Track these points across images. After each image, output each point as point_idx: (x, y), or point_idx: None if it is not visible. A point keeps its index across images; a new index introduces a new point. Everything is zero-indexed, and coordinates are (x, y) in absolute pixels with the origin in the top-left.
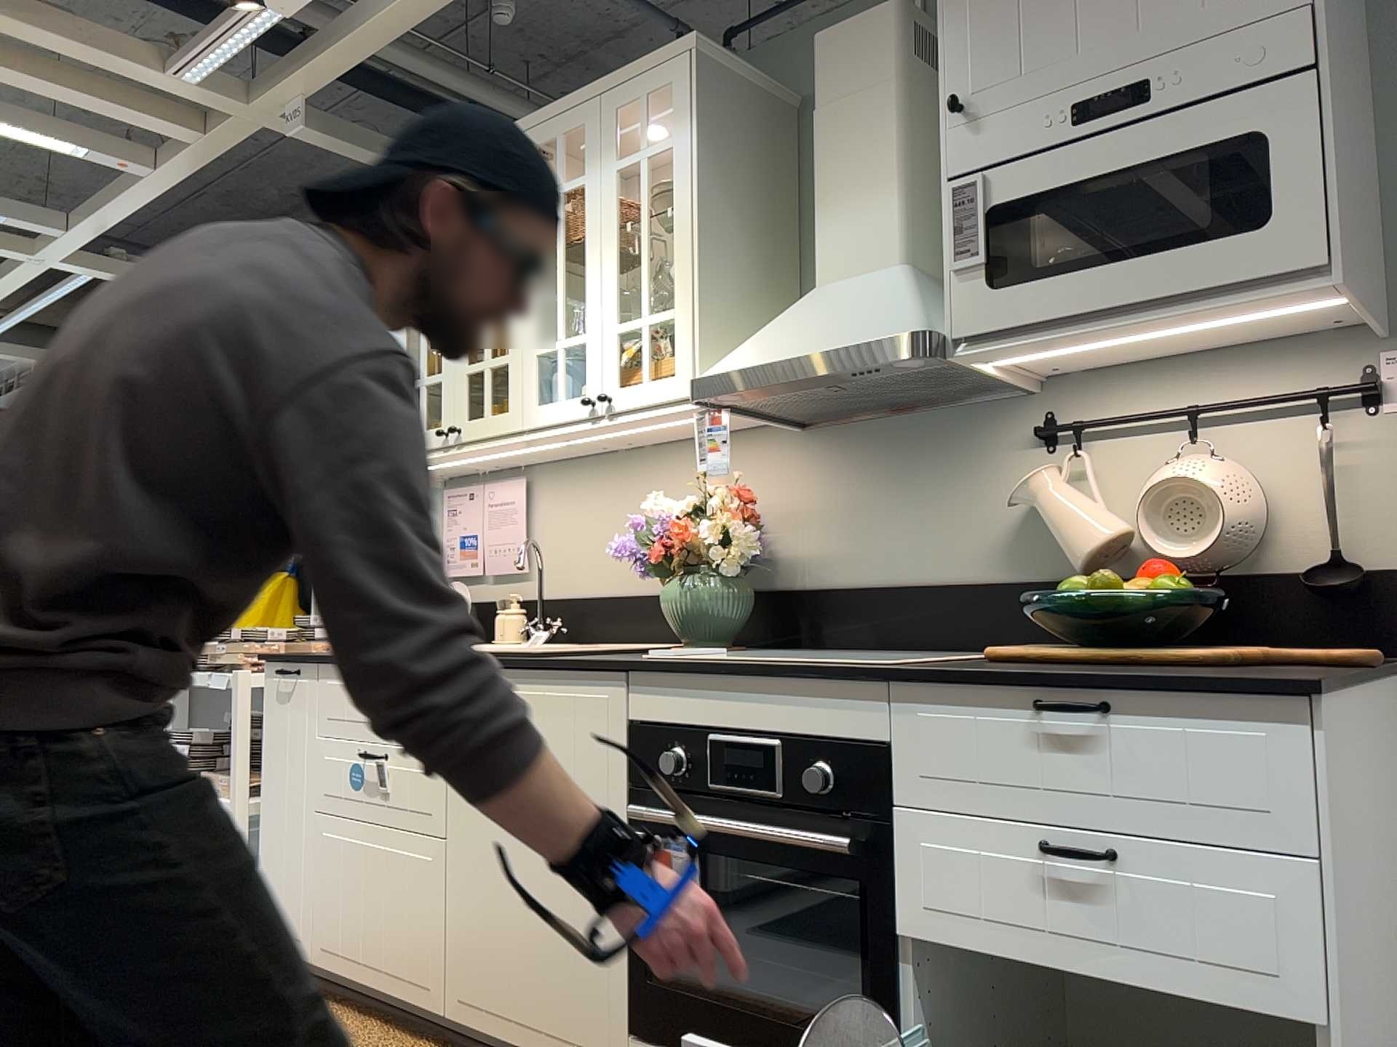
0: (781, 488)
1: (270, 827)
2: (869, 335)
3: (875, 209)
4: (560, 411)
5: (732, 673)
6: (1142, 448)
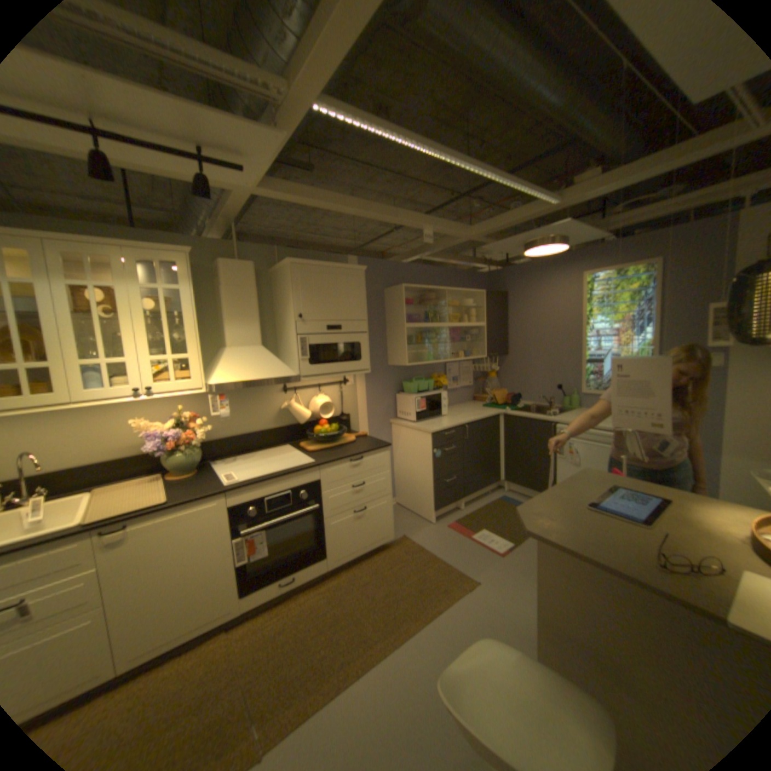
0: (190, 408)
1: None
2: (281, 374)
3: (252, 327)
4: (111, 393)
5: (274, 478)
6: (307, 392)
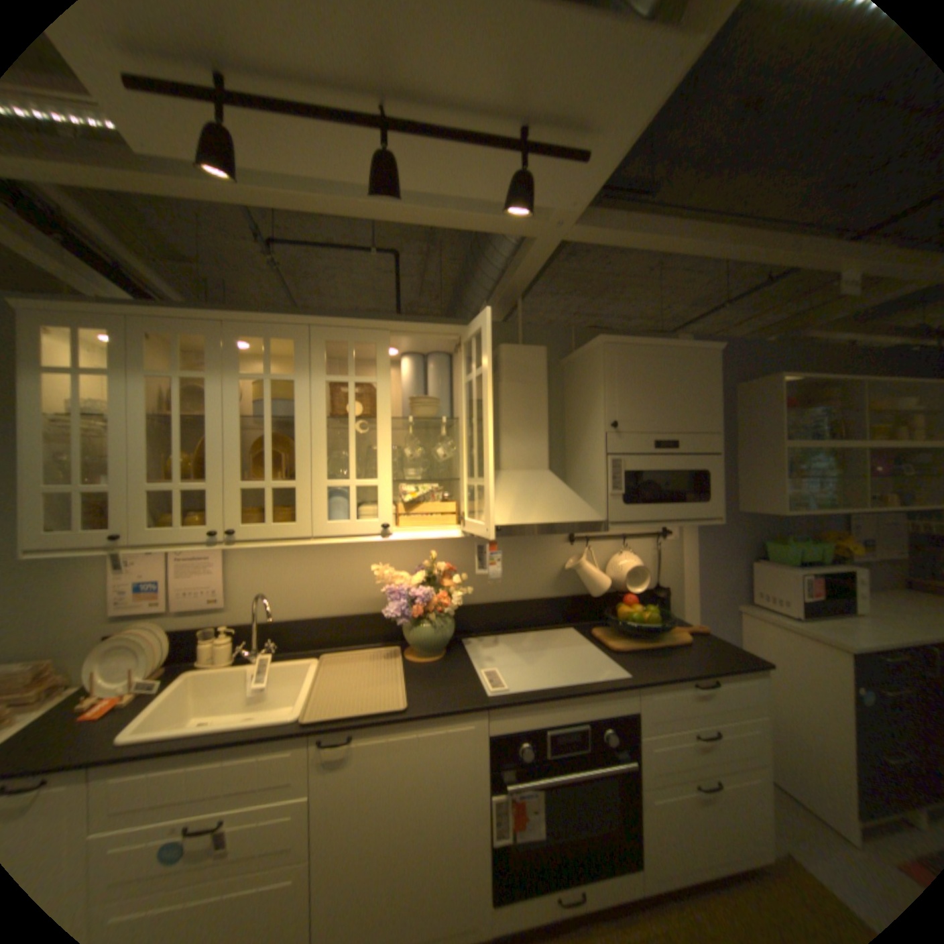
0: (442, 555)
1: None
2: (579, 518)
3: (536, 442)
4: (355, 528)
5: (565, 700)
6: (603, 546)
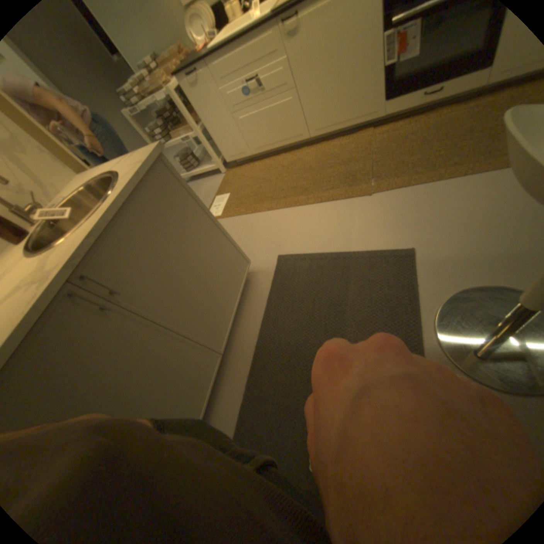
0: None
1: (214, 129)
2: None
3: None
4: None
5: None
6: None
